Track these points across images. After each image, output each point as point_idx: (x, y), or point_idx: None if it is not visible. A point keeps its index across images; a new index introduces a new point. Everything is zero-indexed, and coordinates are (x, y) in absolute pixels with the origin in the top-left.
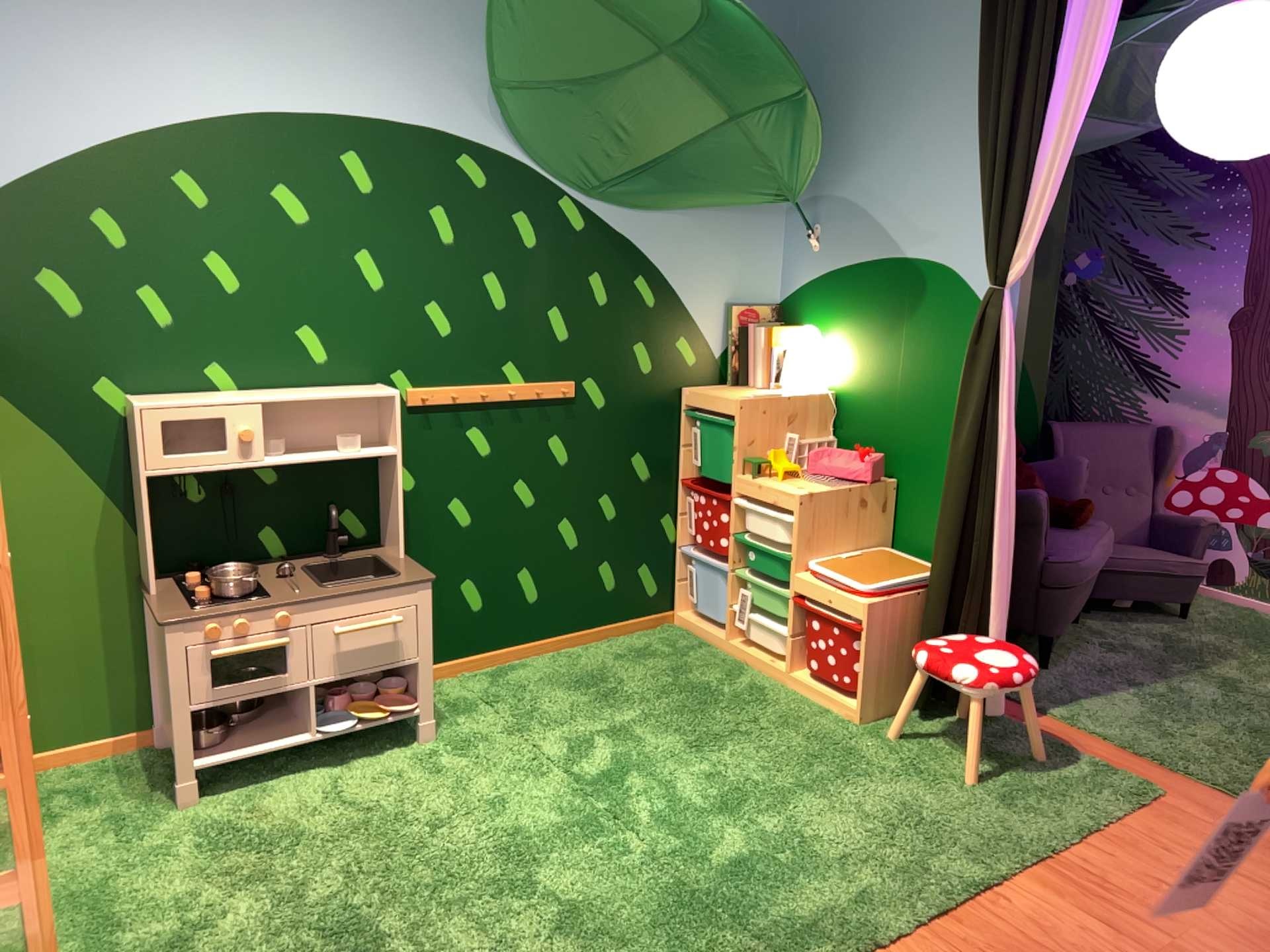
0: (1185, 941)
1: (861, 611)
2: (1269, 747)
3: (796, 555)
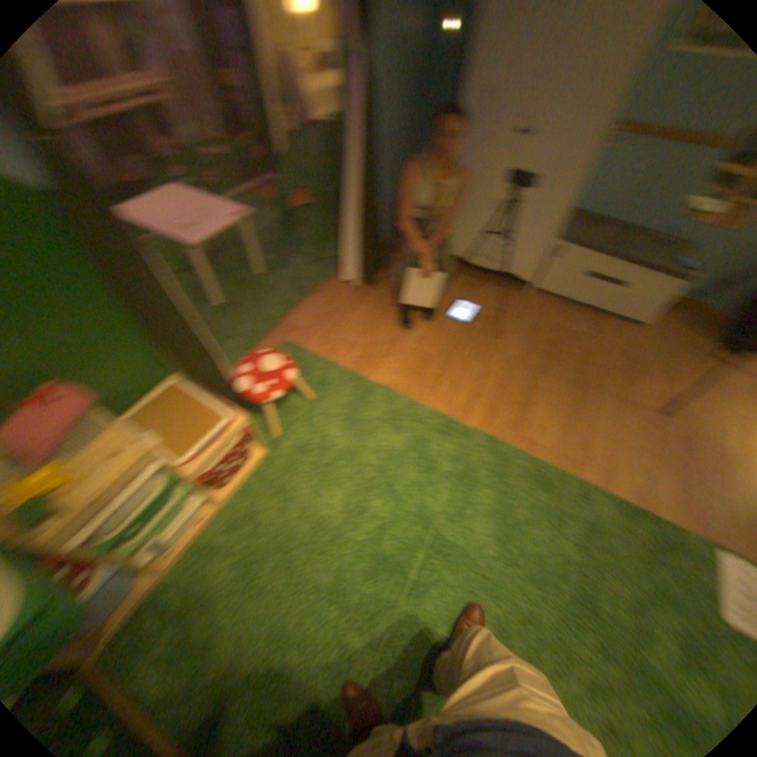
0: (383, 341)
1: (247, 422)
2: (237, 308)
3: (181, 469)
